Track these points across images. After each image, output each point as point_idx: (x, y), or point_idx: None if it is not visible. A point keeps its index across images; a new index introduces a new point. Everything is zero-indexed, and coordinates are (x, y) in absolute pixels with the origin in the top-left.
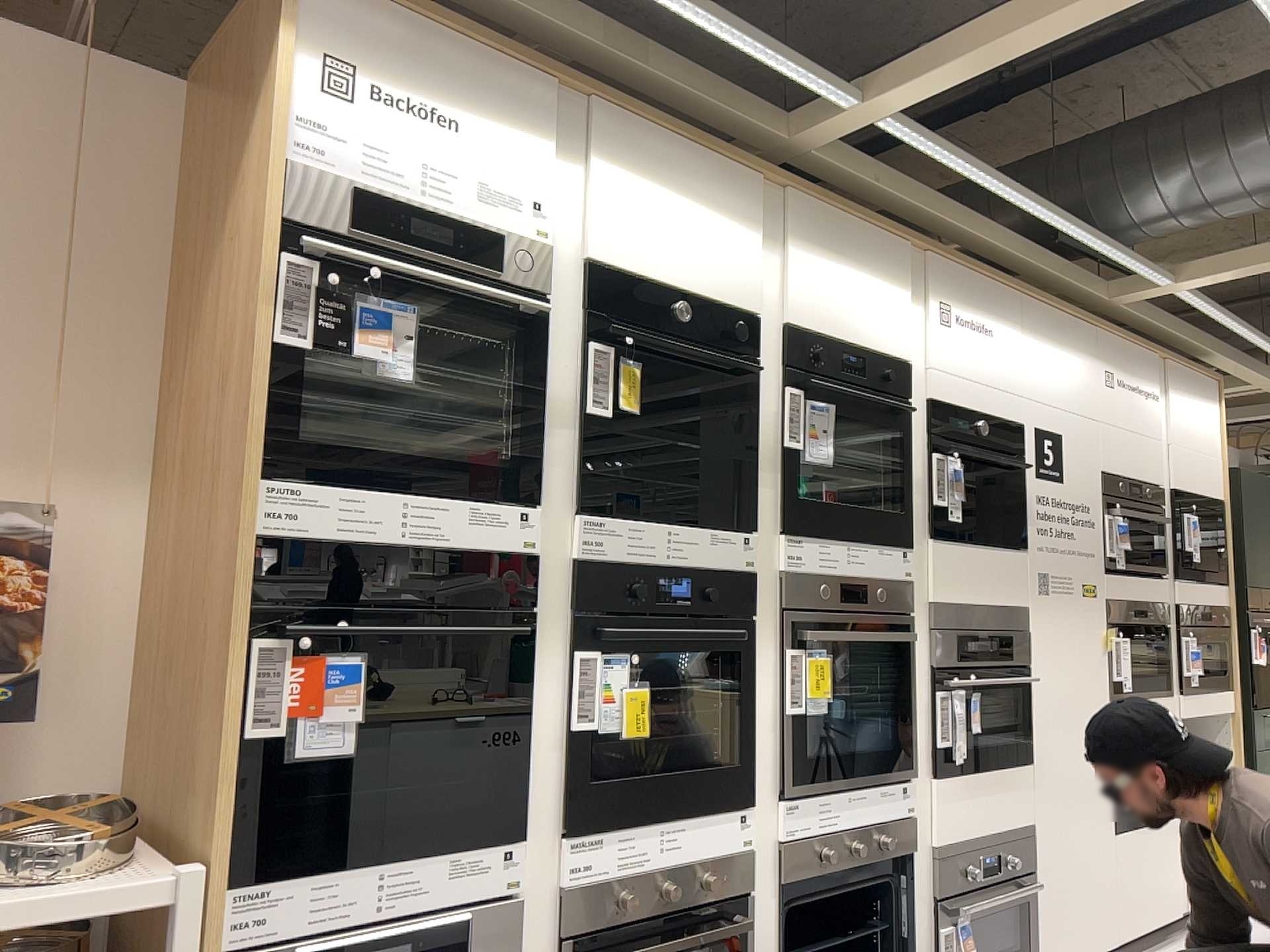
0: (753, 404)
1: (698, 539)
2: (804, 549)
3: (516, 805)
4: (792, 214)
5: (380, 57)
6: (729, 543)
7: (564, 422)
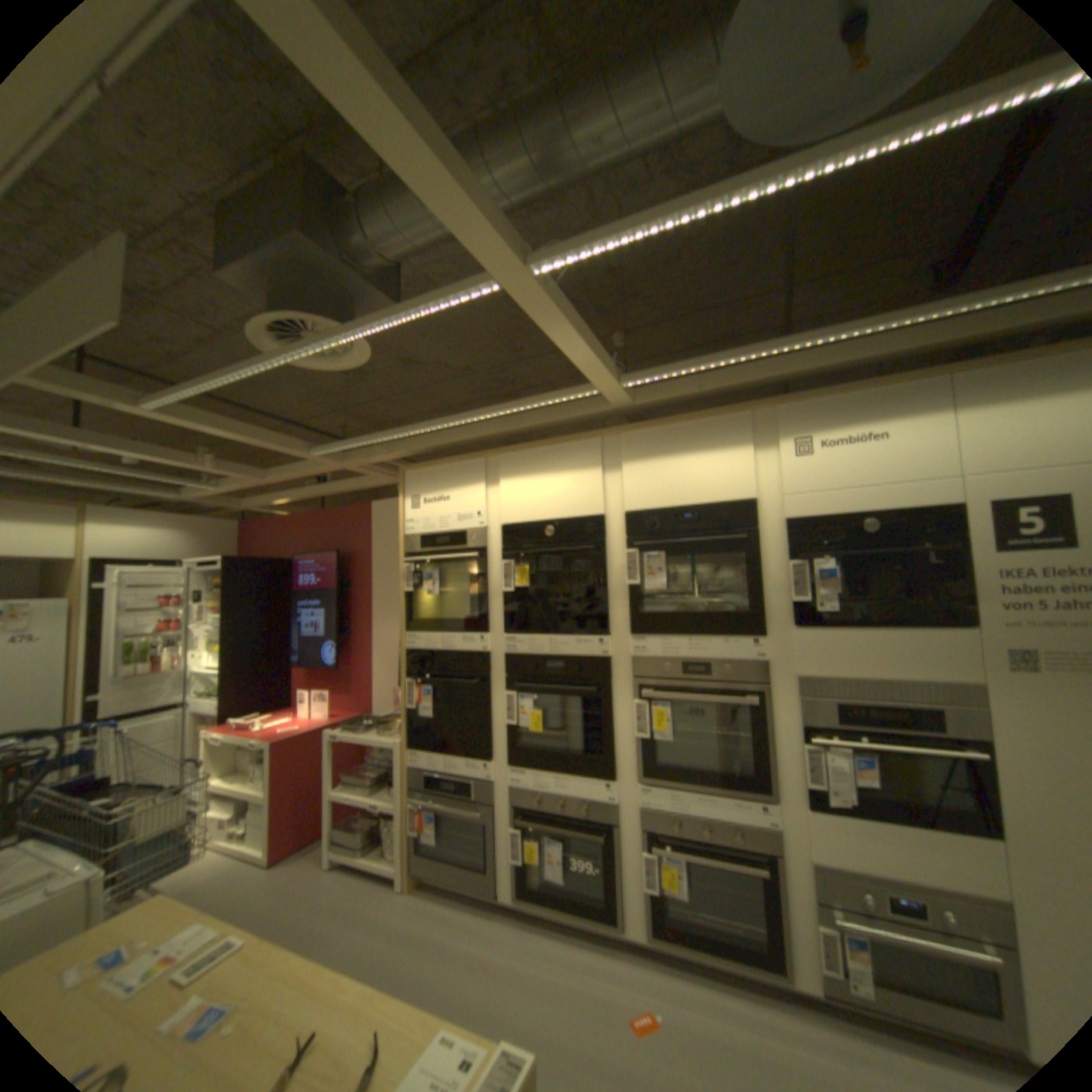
0: (609, 563)
1: (569, 645)
2: (653, 646)
3: (487, 755)
4: (628, 440)
5: (419, 485)
6: (590, 645)
7: (497, 597)
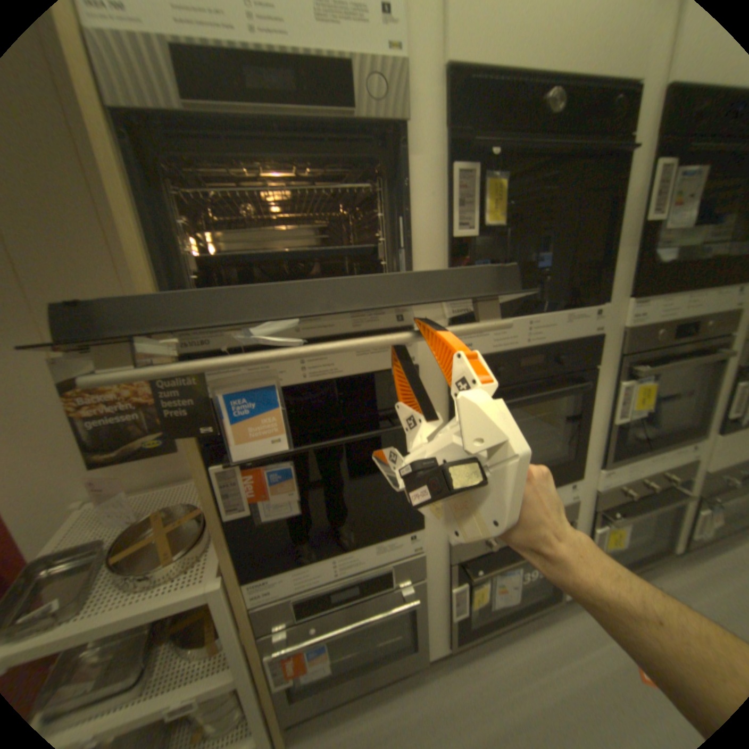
0: (626, 181)
1: (557, 322)
2: (655, 308)
3: (412, 519)
4: None
5: None
6: (586, 318)
7: (431, 247)
